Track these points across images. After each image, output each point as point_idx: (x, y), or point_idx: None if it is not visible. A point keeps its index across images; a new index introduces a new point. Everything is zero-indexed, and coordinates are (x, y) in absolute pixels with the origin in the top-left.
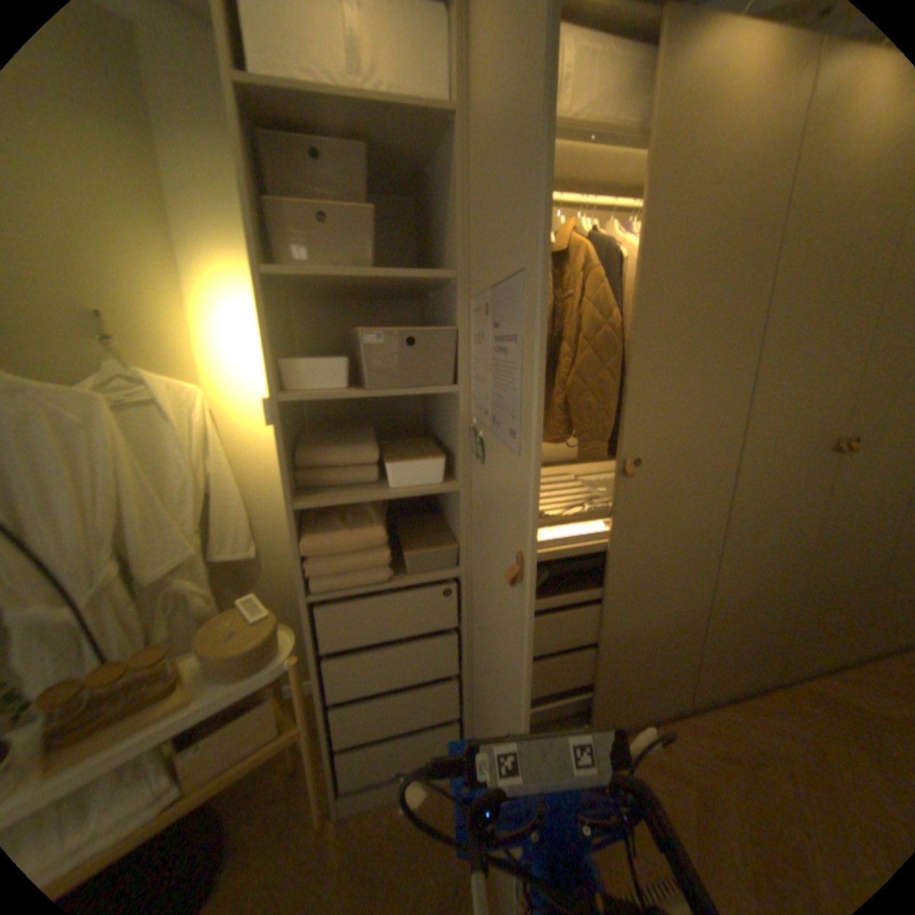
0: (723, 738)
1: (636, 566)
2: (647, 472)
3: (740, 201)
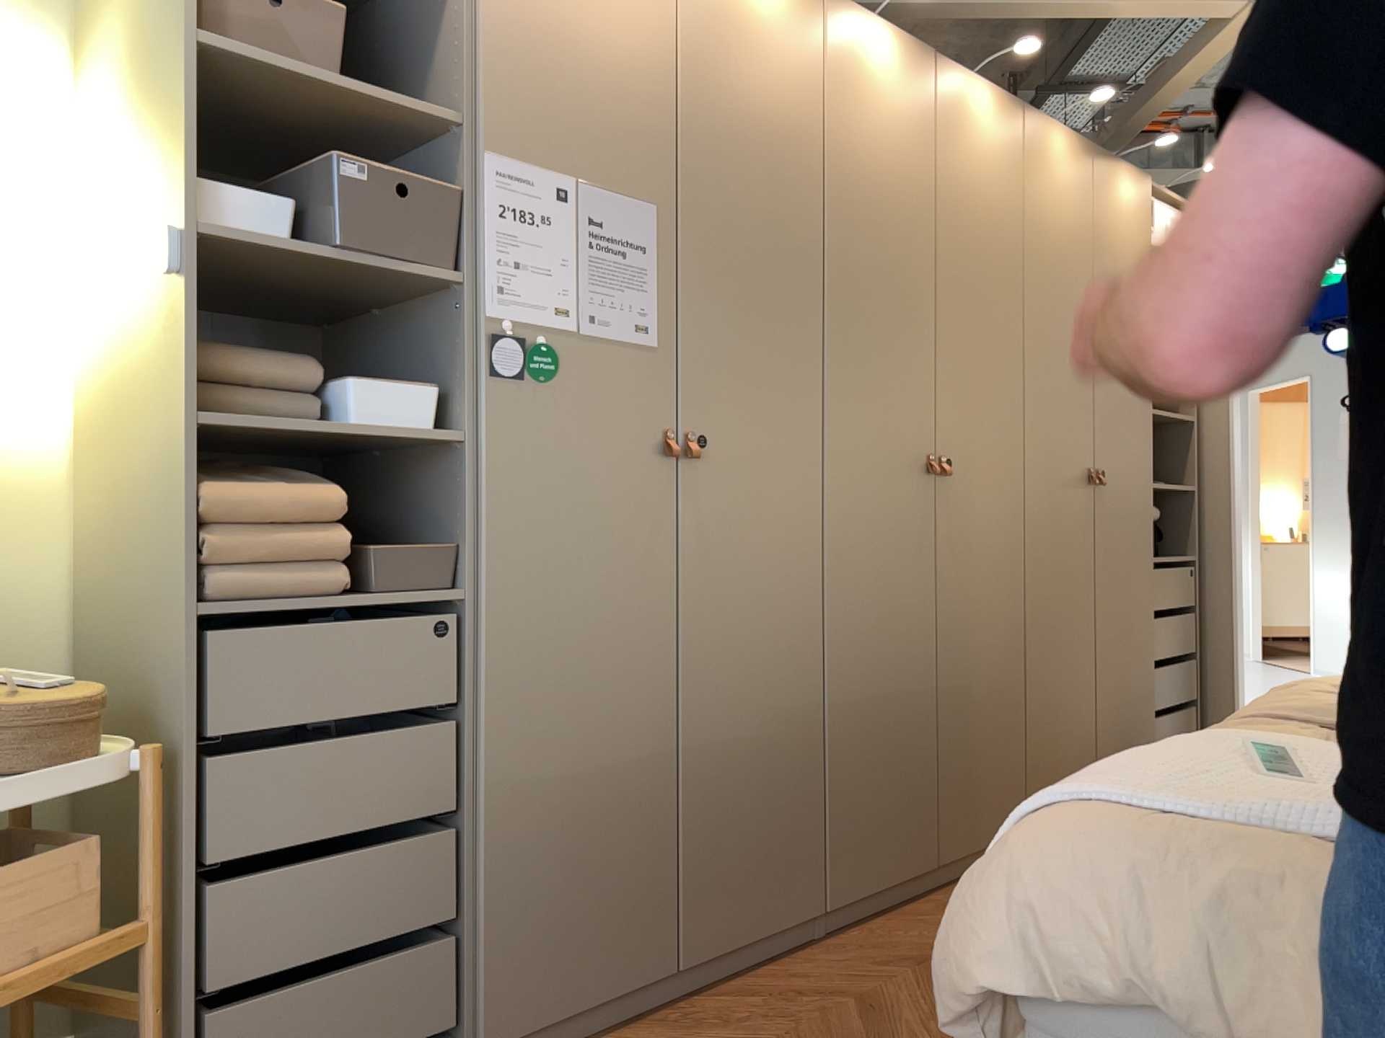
0: (877, 945)
1: (717, 614)
2: (718, 456)
3: (778, 122)
